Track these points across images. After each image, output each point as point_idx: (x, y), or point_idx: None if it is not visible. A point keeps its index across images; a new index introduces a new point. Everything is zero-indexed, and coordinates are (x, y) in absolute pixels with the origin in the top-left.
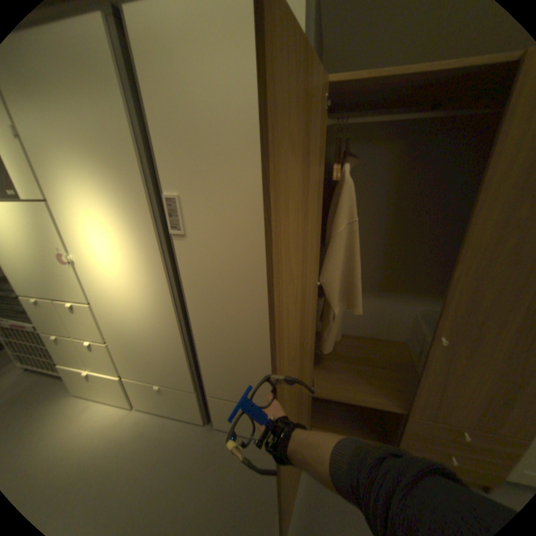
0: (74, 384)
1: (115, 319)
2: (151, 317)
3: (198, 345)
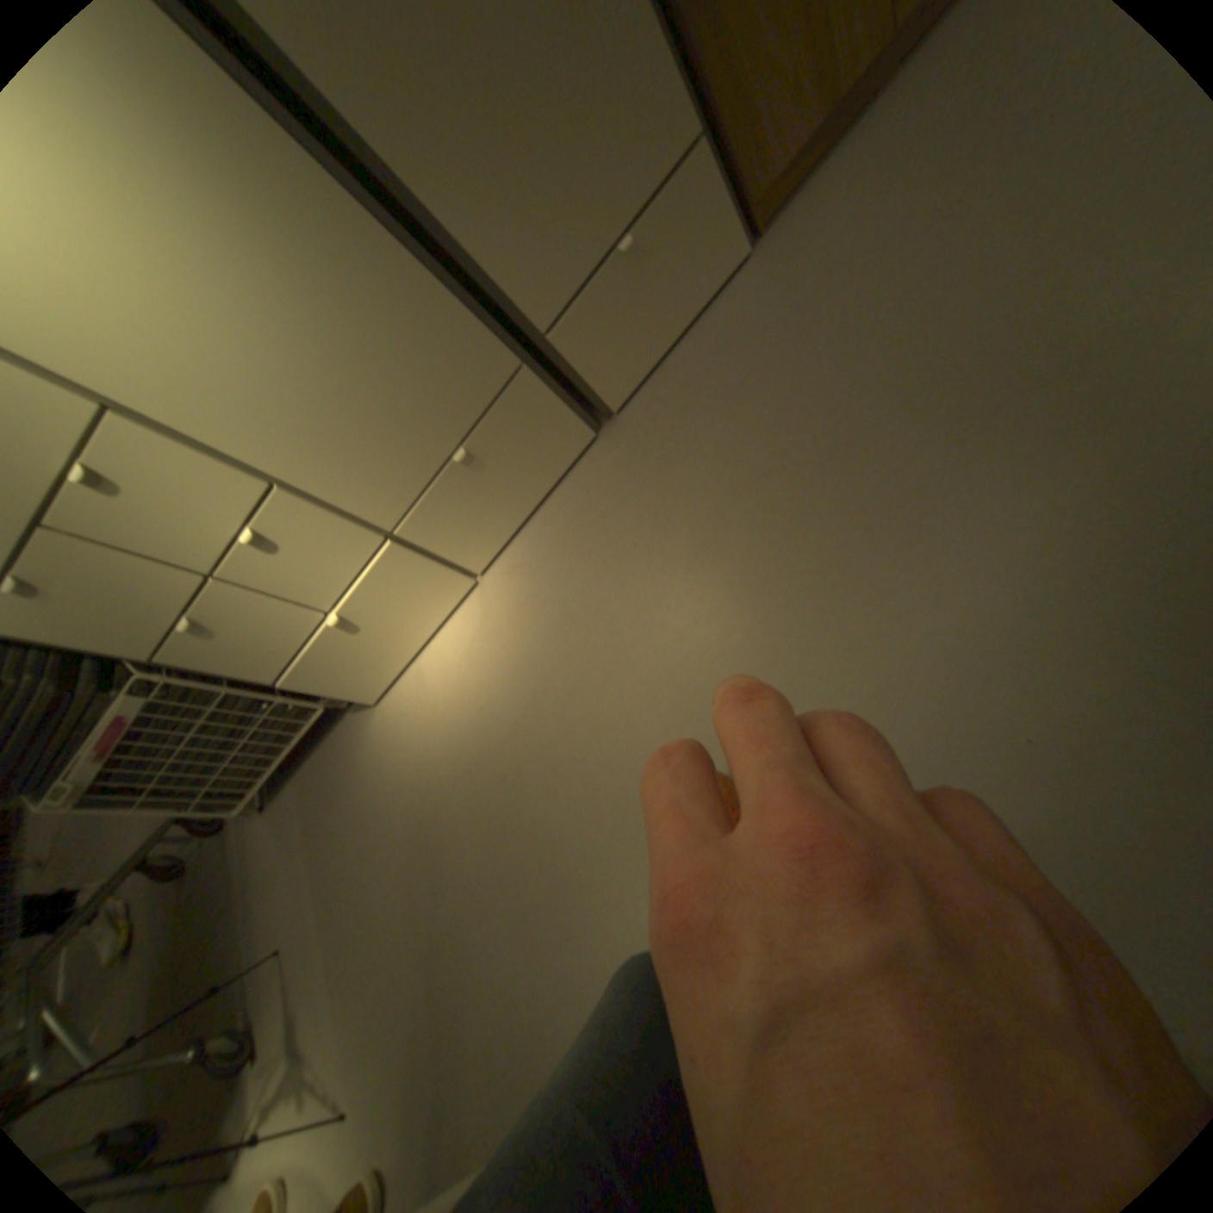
0: (352, 681)
1: (205, 369)
2: (250, 227)
3: (409, 174)
